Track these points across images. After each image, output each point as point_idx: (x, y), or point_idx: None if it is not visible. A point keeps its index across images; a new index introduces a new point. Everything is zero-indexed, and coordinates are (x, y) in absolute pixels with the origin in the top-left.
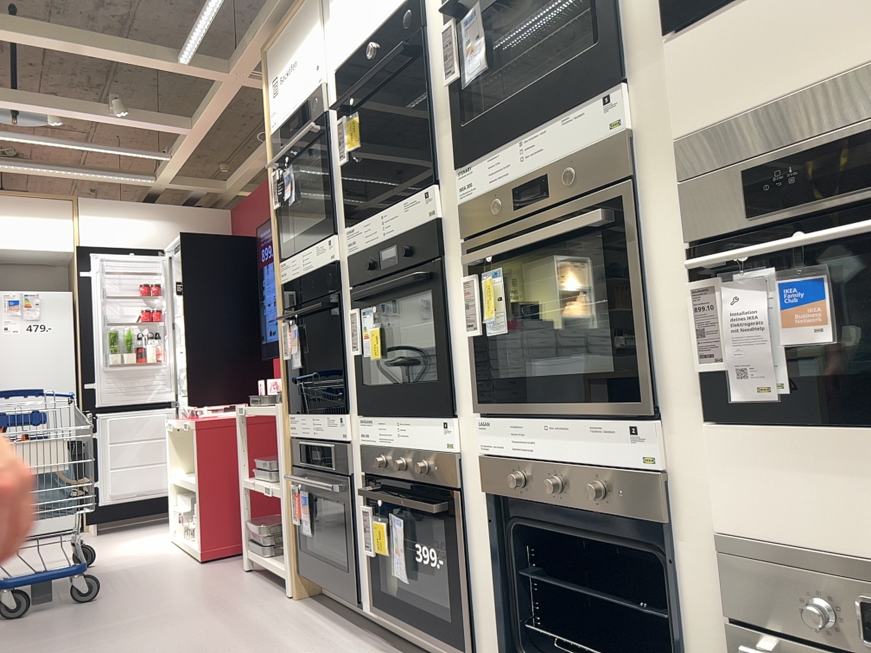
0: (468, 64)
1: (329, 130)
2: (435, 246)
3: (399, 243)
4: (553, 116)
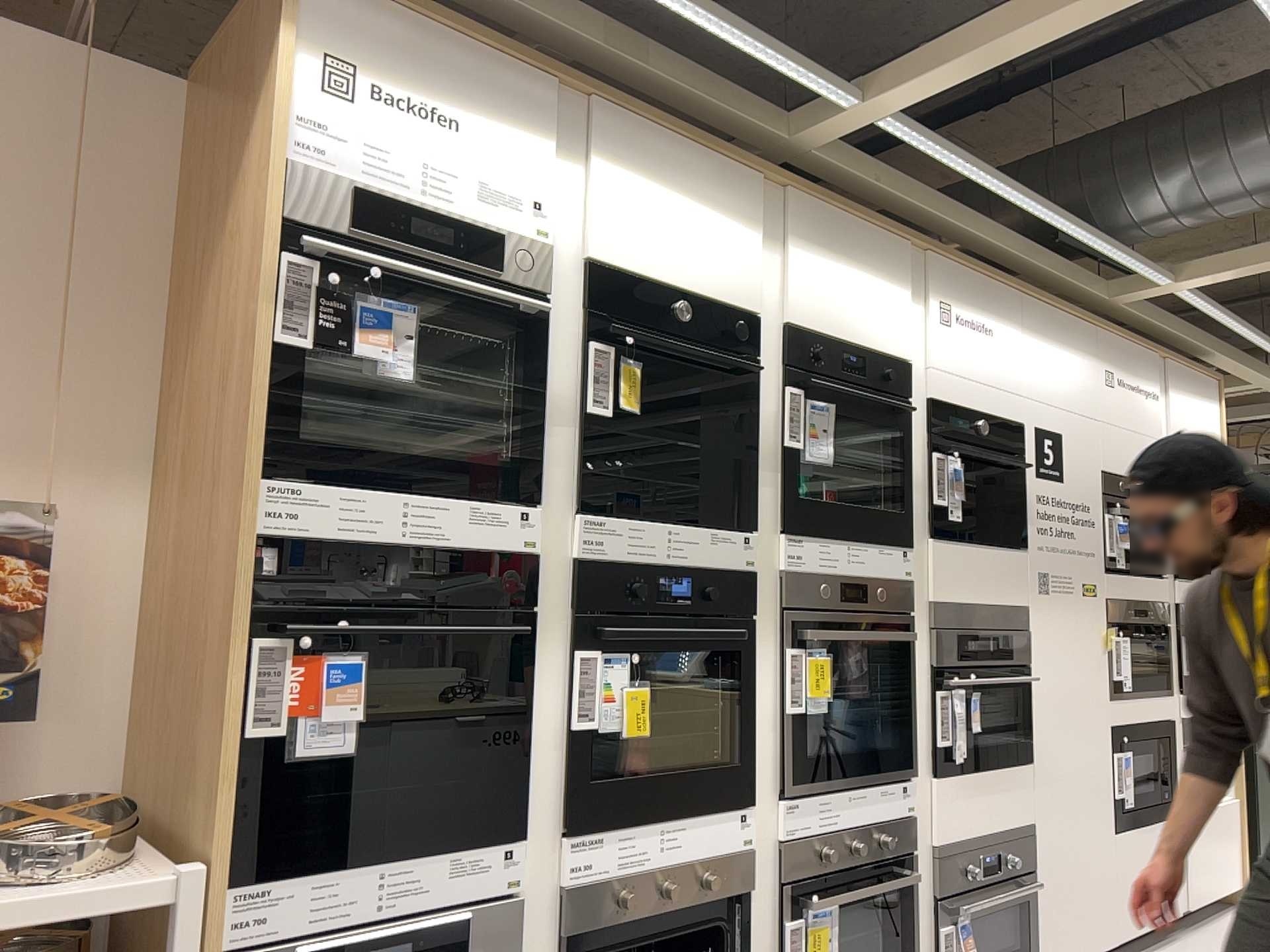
0: (806, 445)
1: (552, 333)
2: (750, 600)
3: (698, 578)
4: (866, 540)
